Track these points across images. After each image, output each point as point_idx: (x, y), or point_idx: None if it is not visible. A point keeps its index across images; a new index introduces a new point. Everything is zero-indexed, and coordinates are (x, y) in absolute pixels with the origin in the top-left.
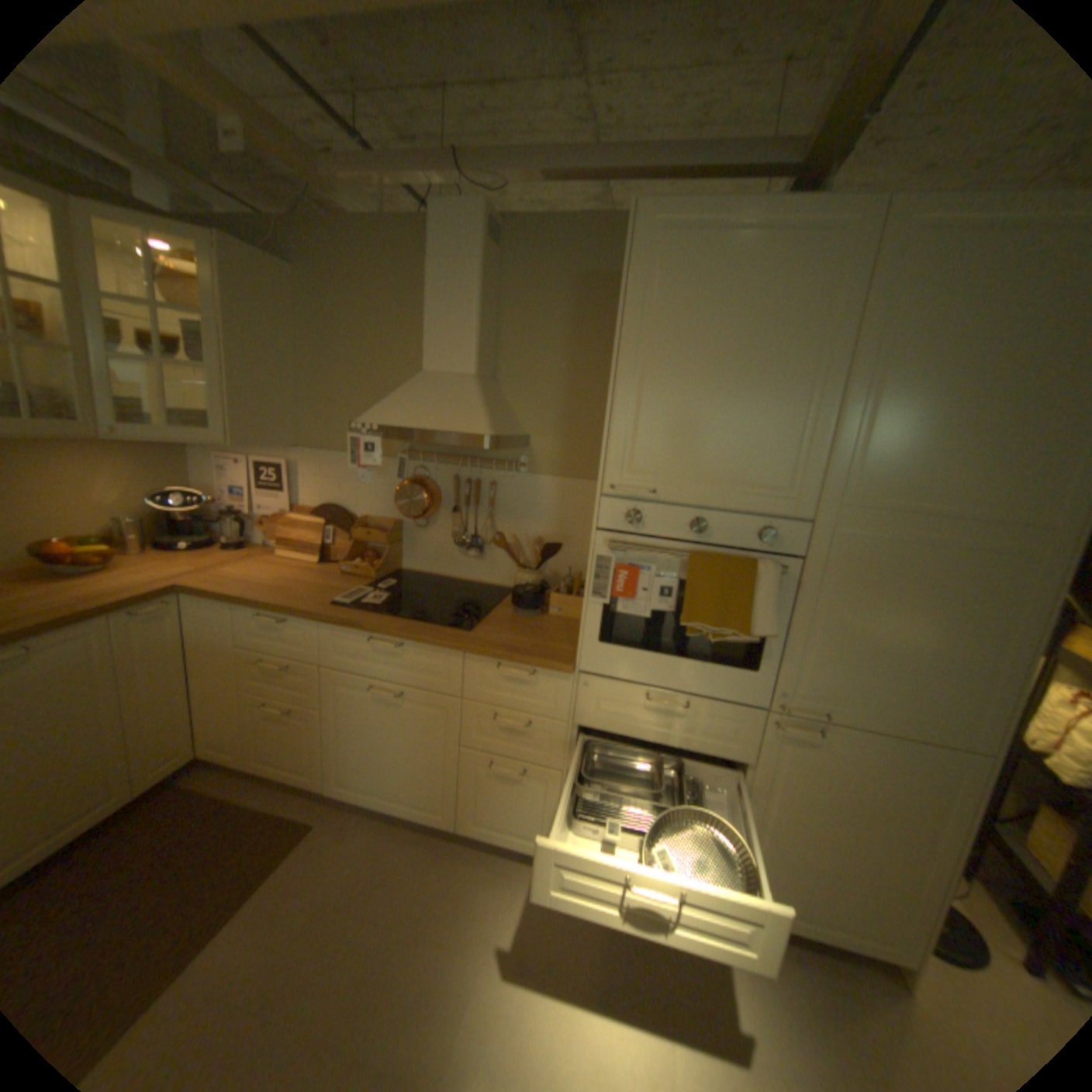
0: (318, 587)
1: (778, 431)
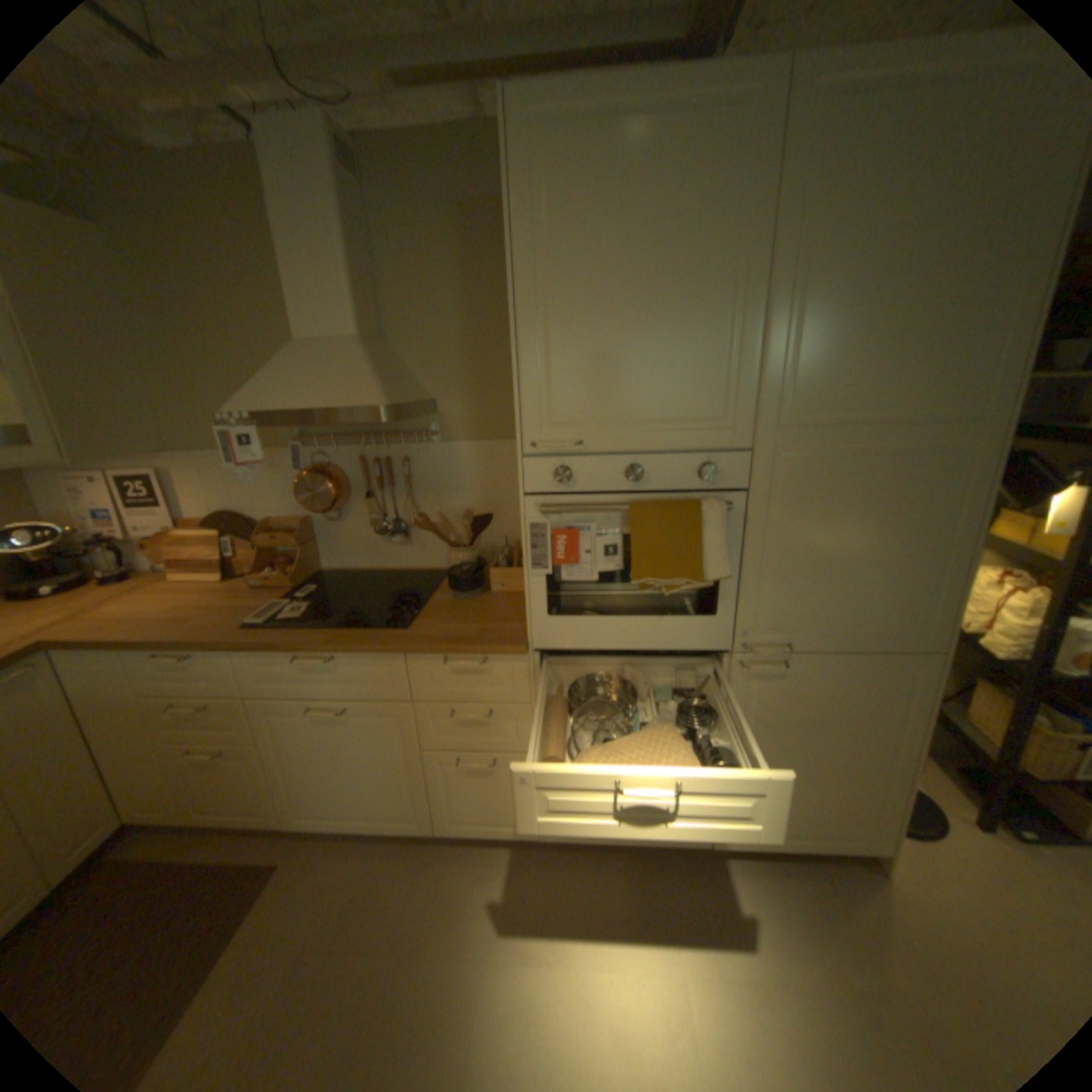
0: (222, 609)
1: (703, 354)
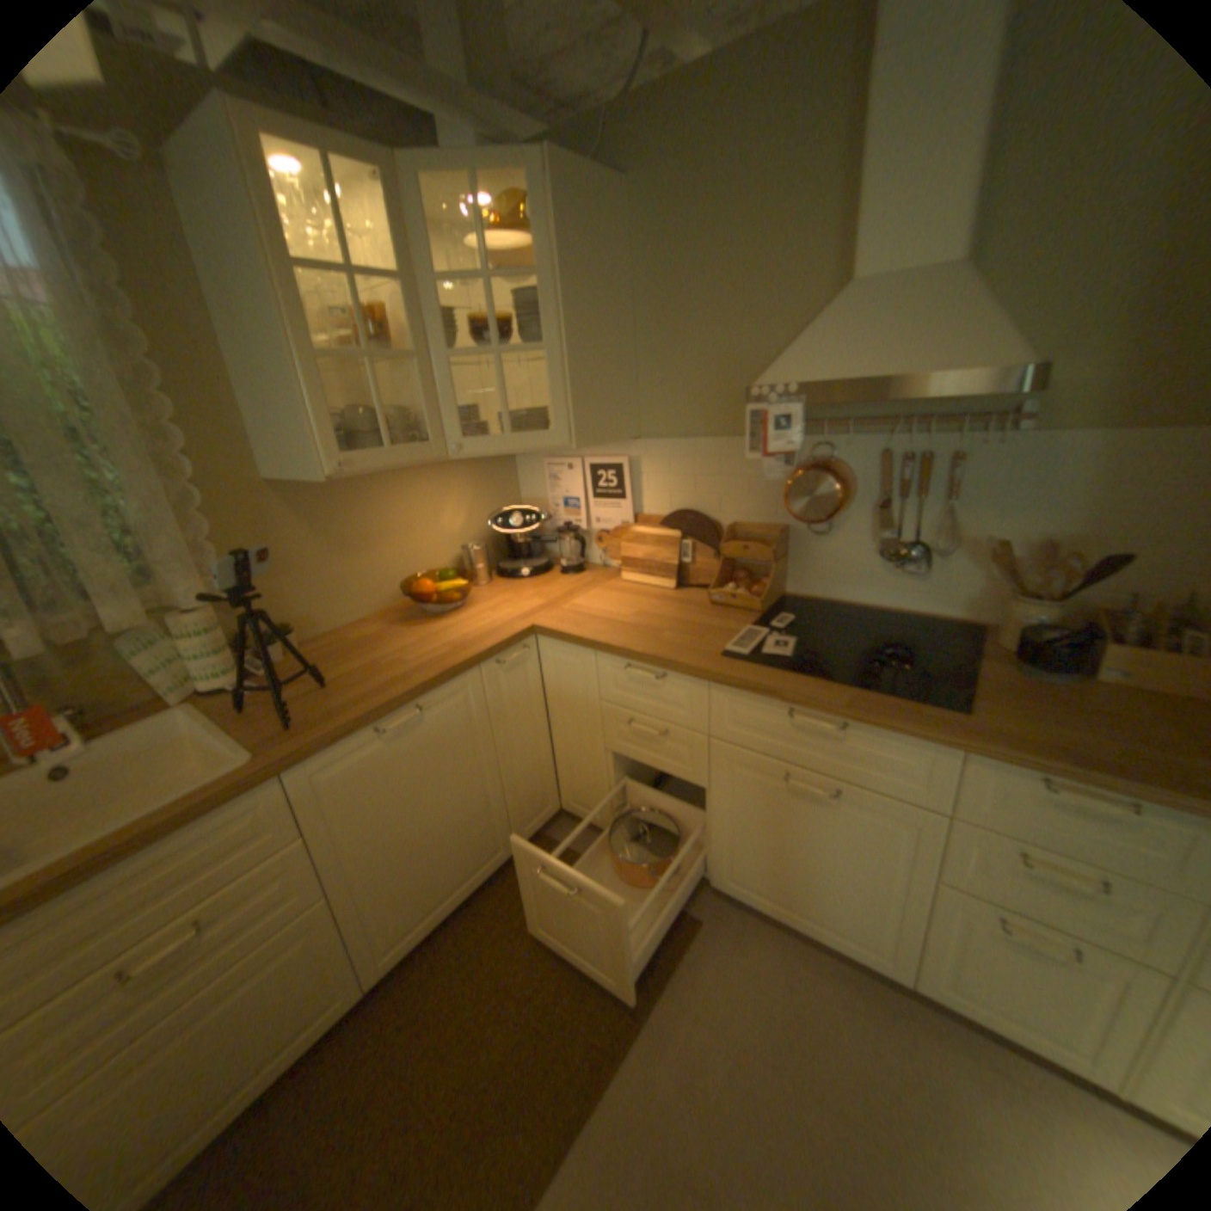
0: (691, 625)
1: None
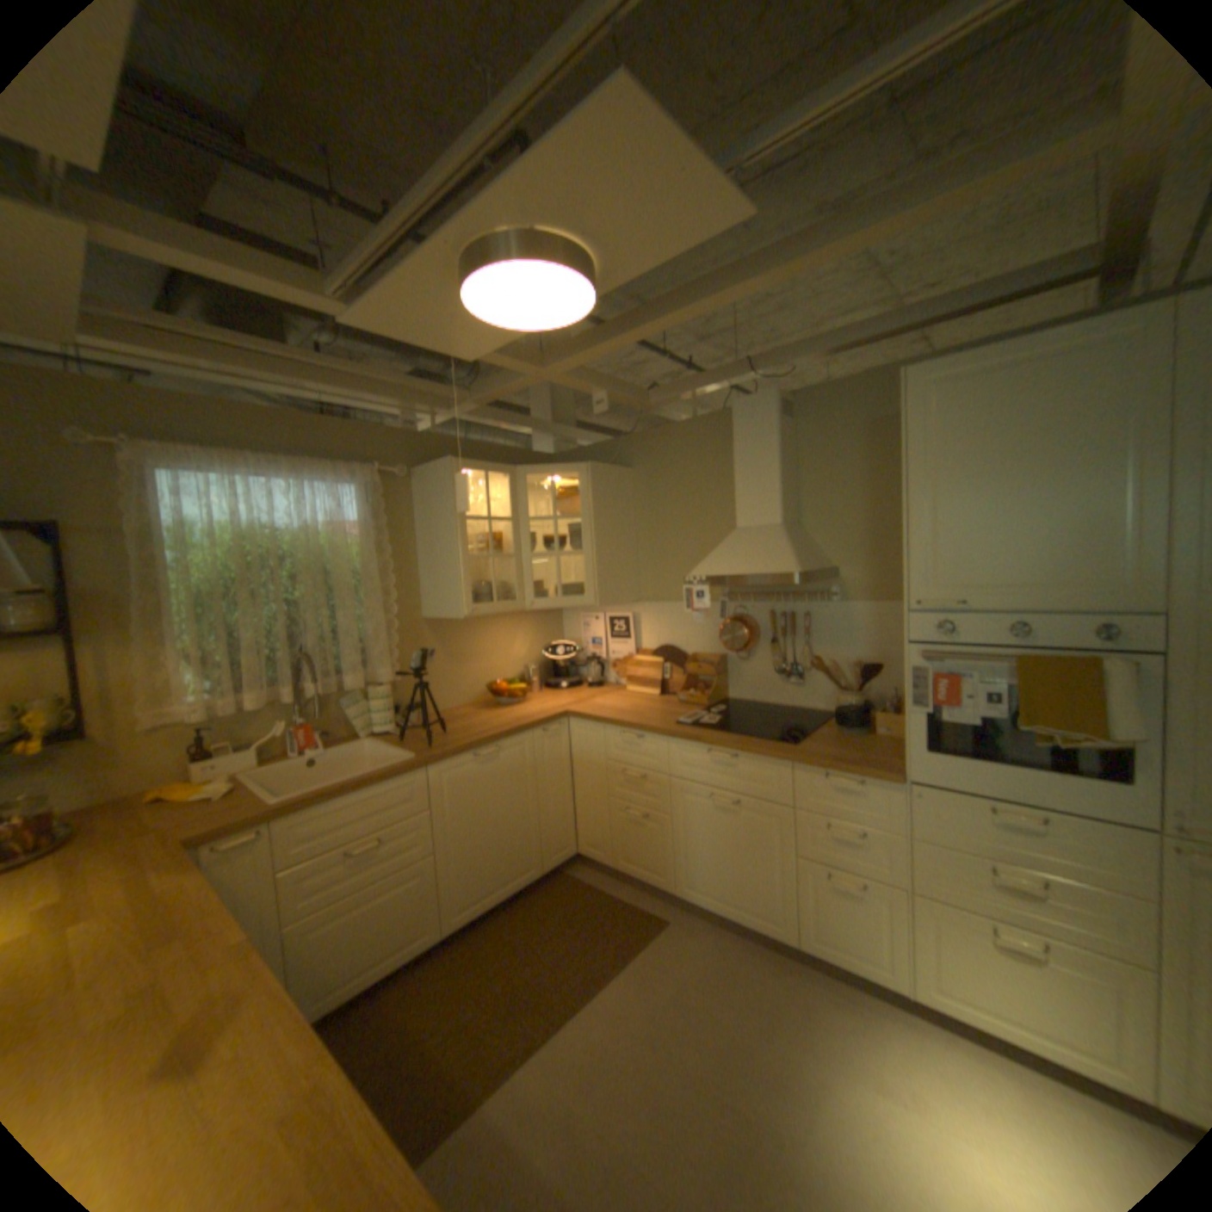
0: (663, 712)
1: (1095, 529)
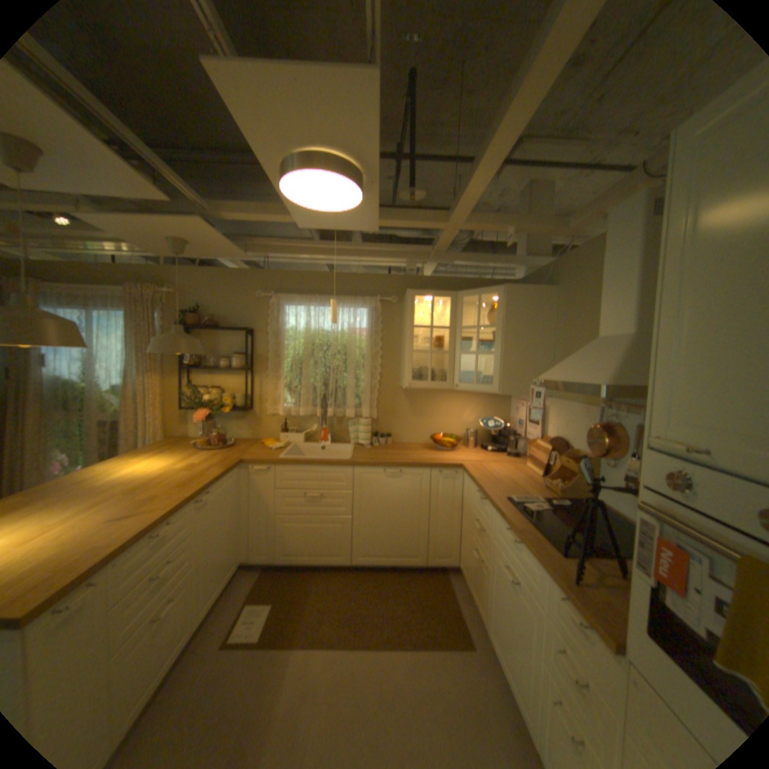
0: (518, 488)
1: None
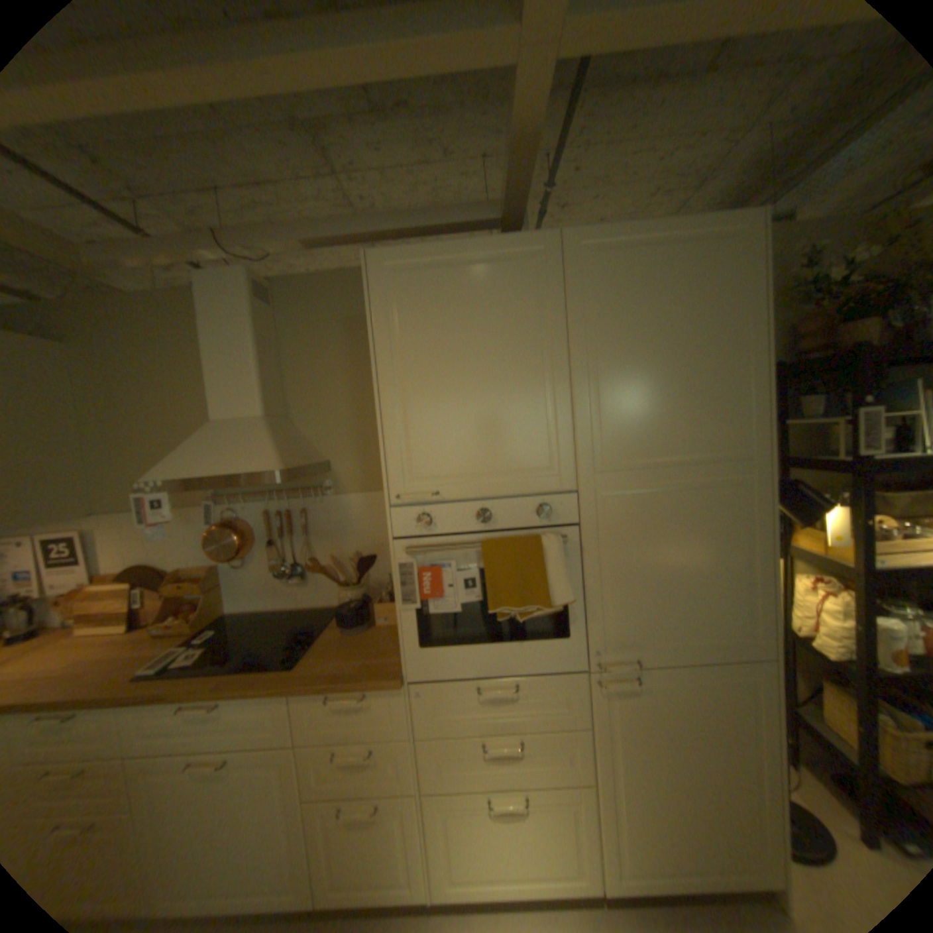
0: (118, 662)
1: (528, 421)
